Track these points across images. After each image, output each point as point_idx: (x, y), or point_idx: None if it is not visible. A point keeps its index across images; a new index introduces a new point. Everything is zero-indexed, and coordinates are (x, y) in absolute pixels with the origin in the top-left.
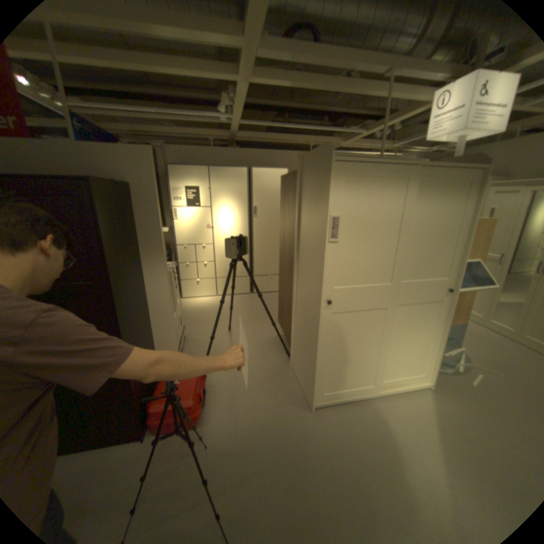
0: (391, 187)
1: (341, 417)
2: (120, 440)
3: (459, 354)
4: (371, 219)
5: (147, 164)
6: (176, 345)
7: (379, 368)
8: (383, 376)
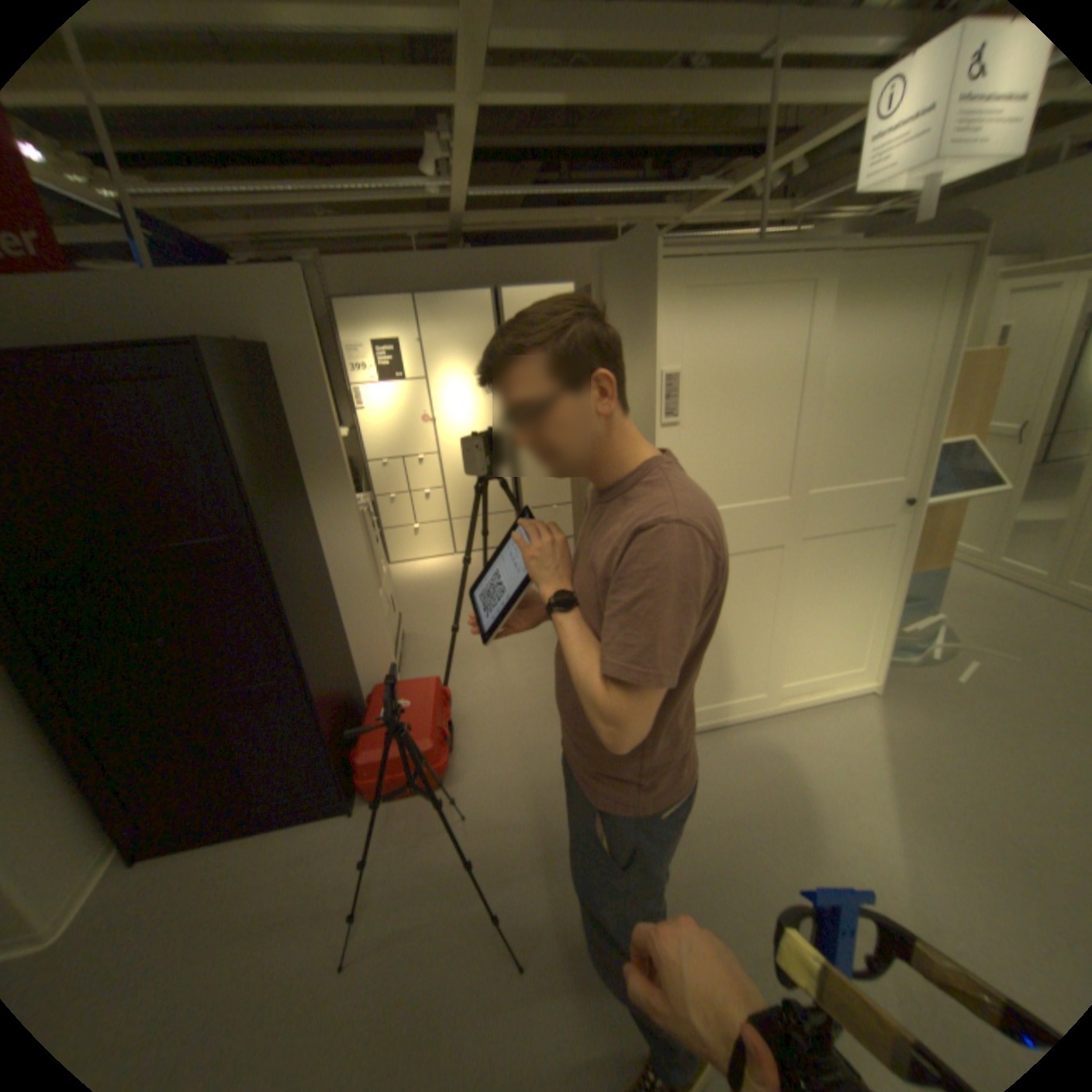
0: (780, 302)
1: (705, 754)
2: (312, 815)
3: (933, 627)
4: (742, 371)
5: (293, 301)
6: (389, 648)
7: (774, 661)
8: (782, 676)
